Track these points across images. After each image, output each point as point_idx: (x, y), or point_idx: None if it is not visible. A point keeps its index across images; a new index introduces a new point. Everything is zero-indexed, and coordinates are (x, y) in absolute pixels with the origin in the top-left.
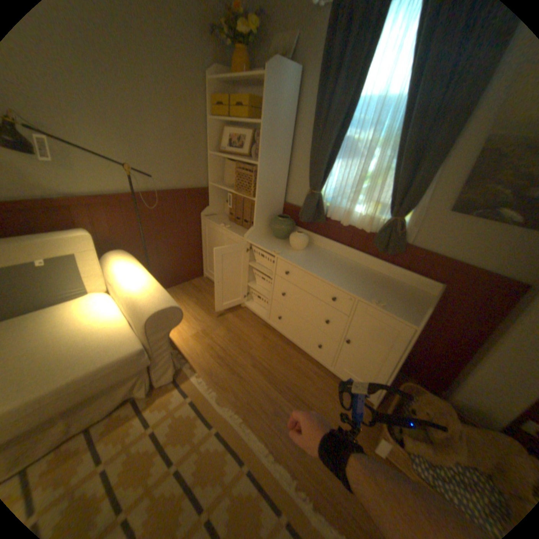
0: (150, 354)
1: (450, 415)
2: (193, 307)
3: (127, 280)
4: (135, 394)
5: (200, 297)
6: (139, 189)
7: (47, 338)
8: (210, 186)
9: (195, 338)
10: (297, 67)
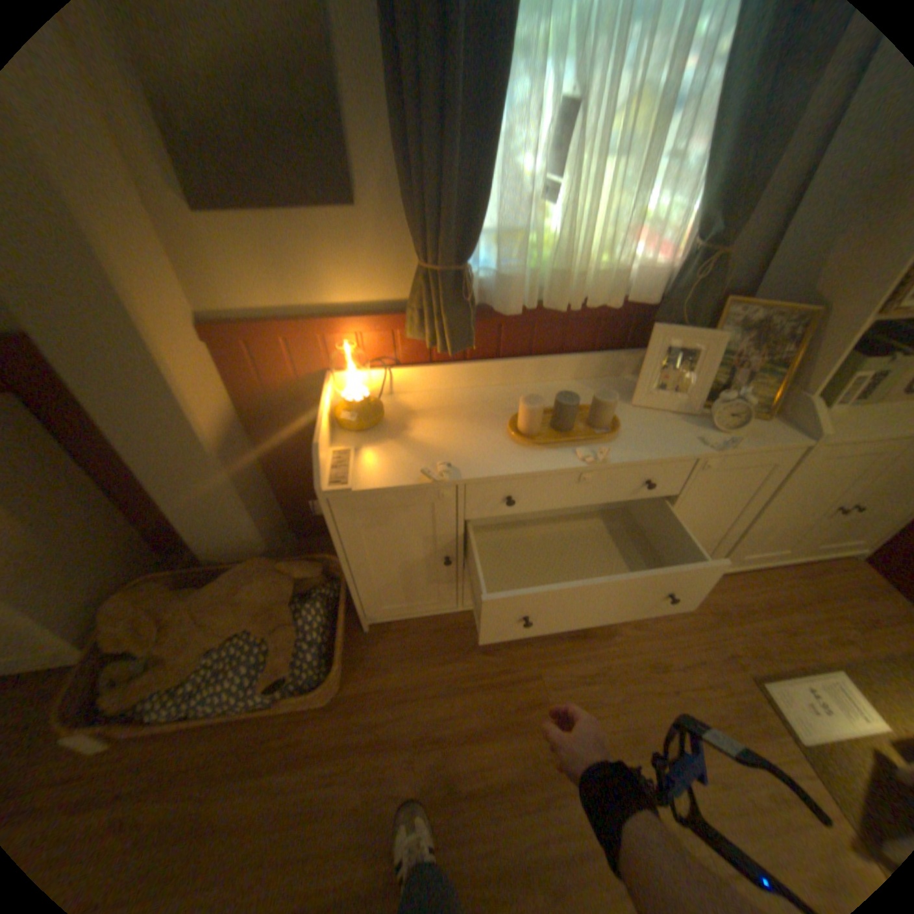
0: None
1: (151, 603)
2: None
3: None
4: None
5: None
6: None
7: None
8: None
9: None
10: None
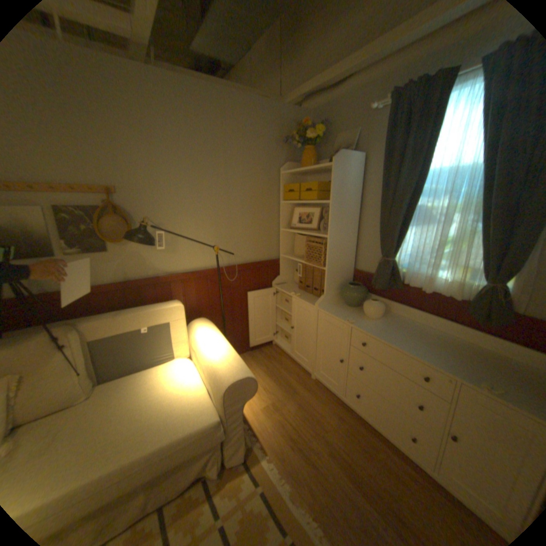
0: (225, 429)
1: None
2: (263, 377)
3: (209, 348)
4: (207, 474)
5: (269, 366)
6: (222, 264)
7: (142, 402)
8: (281, 257)
9: (266, 413)
10: (361, 154)
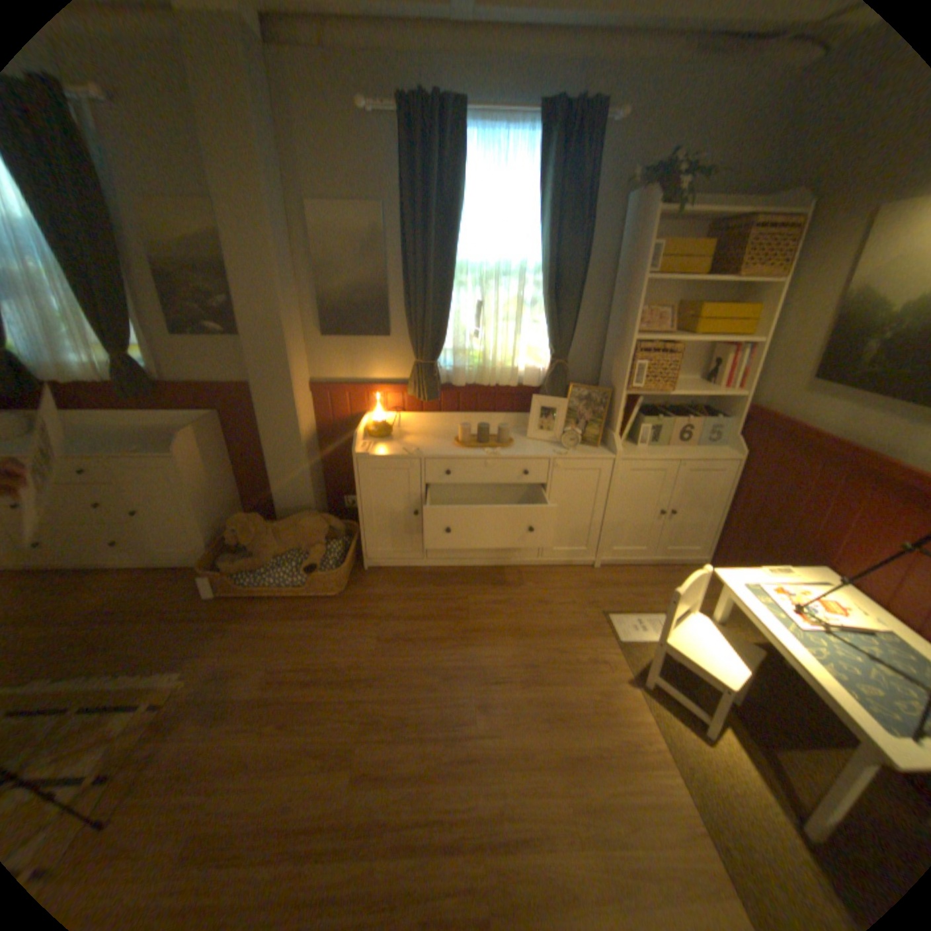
0: None
1: (253, 520)
2: None
3: None
4: None
5: None
6: None
7: None
8: None
9: None
10: None
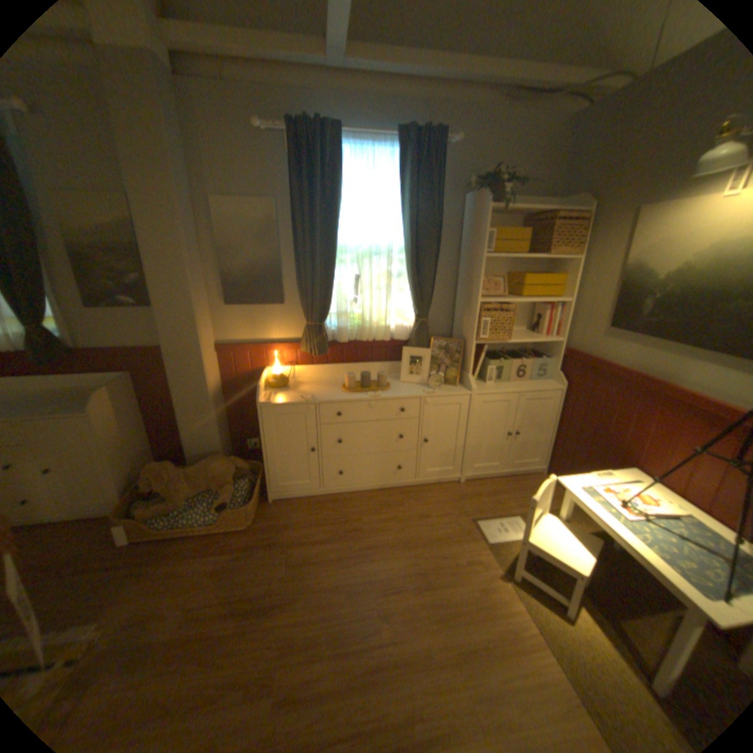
0: None
1: (166, 468)
2: None
3: None
4: None
5: None
6: None
7: None
8: None
9: None
10: None
